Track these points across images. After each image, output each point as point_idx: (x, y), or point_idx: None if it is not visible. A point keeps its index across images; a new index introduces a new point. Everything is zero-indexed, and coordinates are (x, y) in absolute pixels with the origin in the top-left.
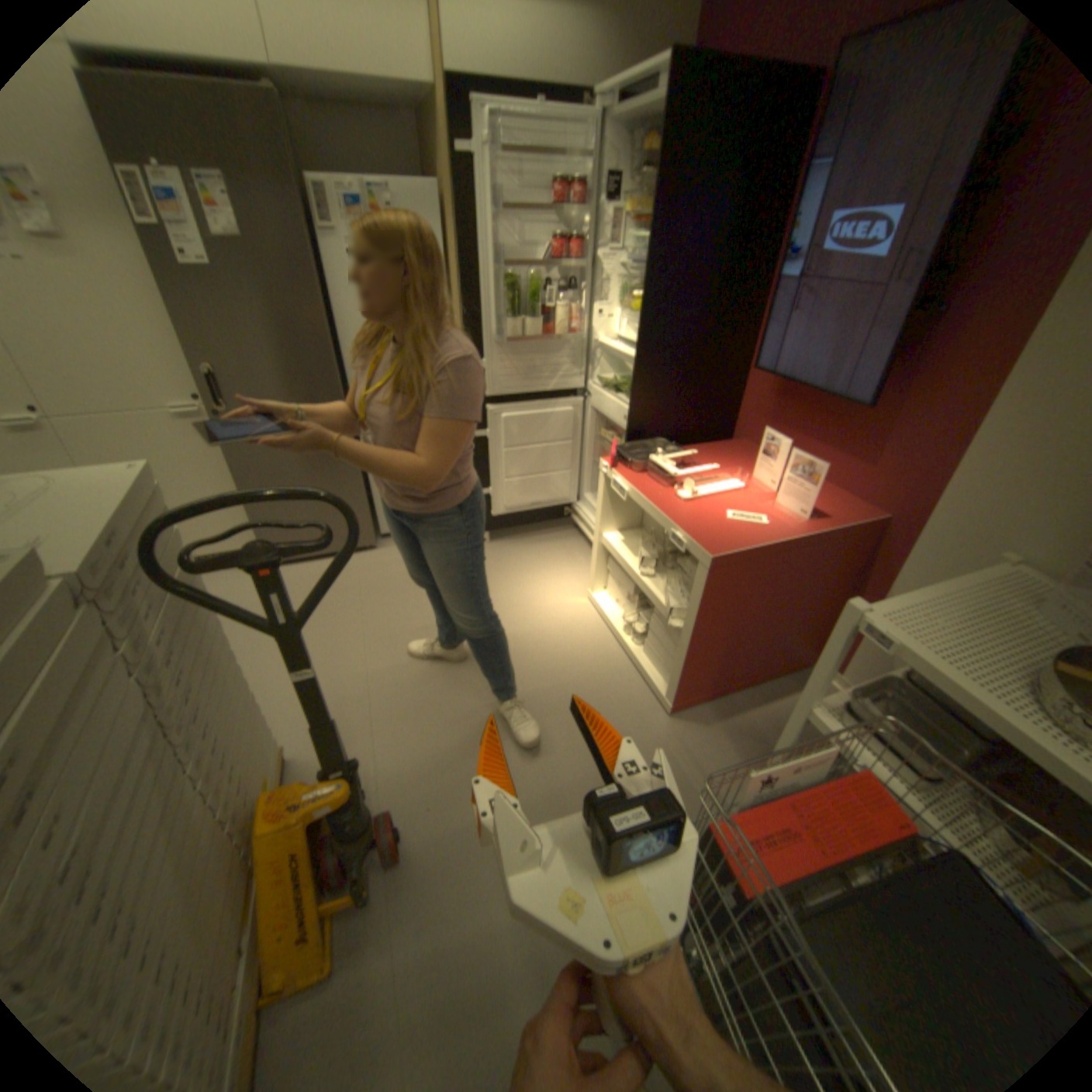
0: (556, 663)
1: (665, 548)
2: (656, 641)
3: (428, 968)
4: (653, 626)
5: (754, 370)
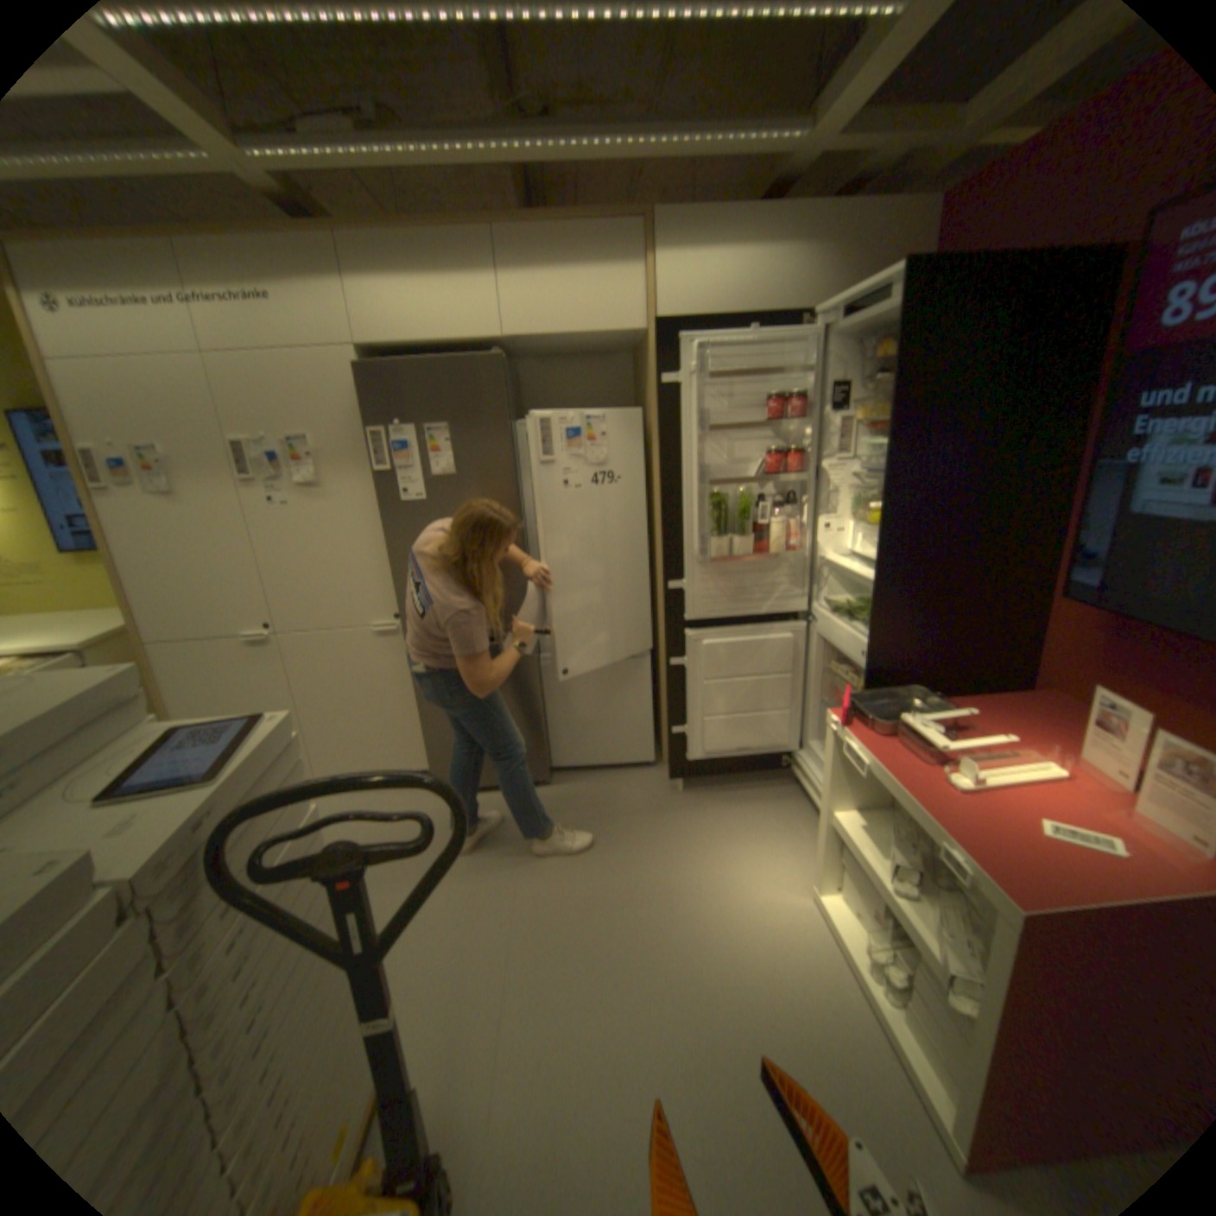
0: (762, 1010)
1: (934, 853)
2: (928, 1020)
3: None
4: (921, 991)
5: (1062, 596)
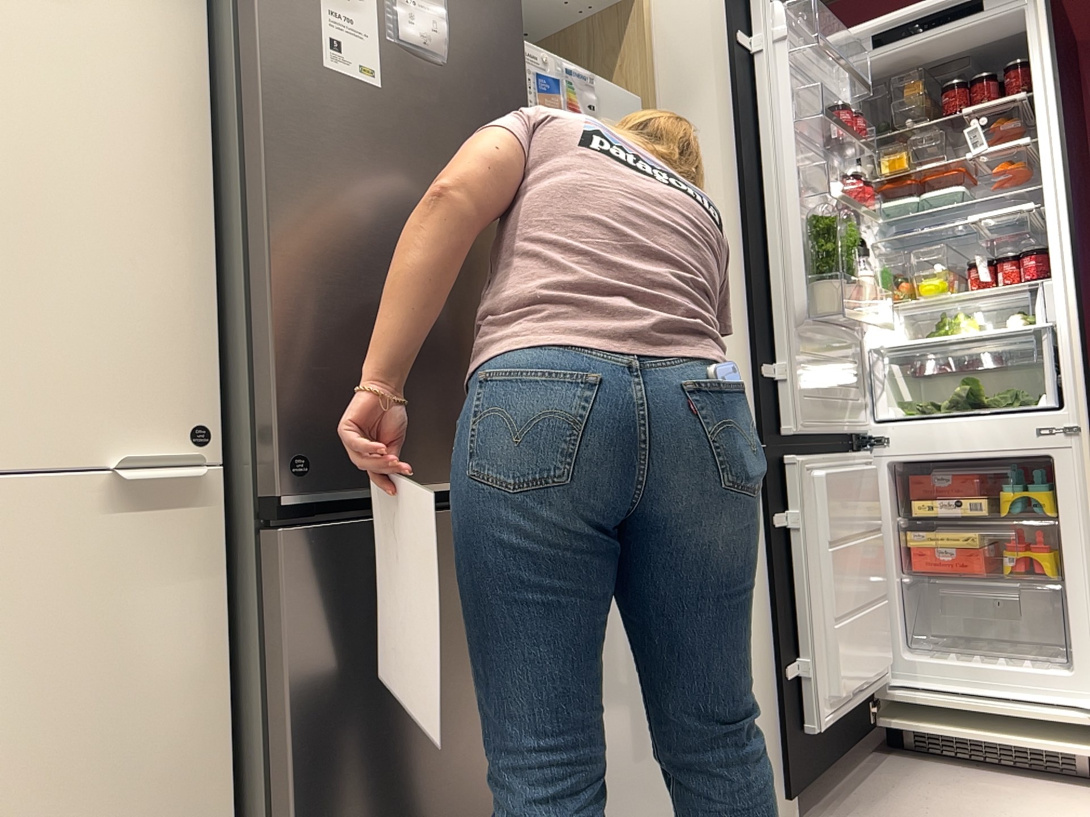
0: None
1: None
2: None
3: None
4: None
5: None
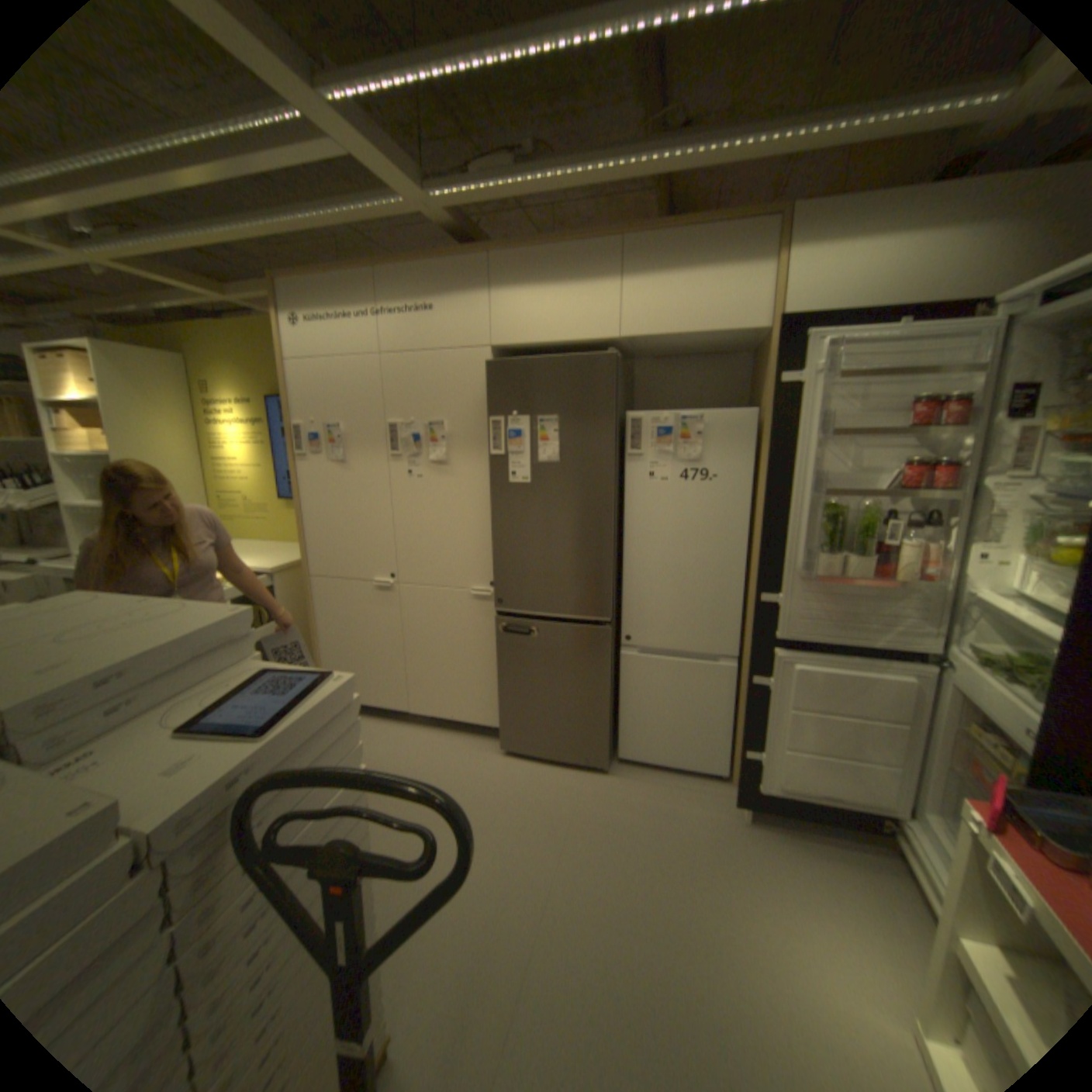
0: None
1: None
2: None
3: None
4: None
5: None
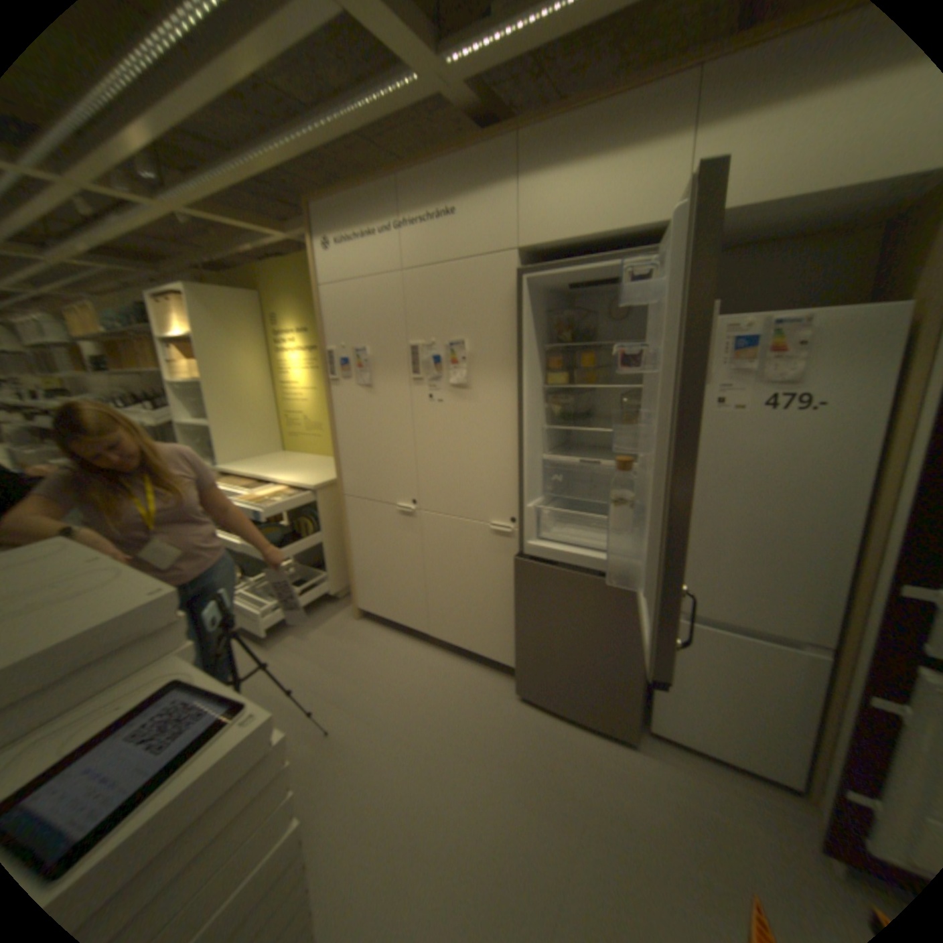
0: None
1: None
2: None
3: None
4: None
5: None
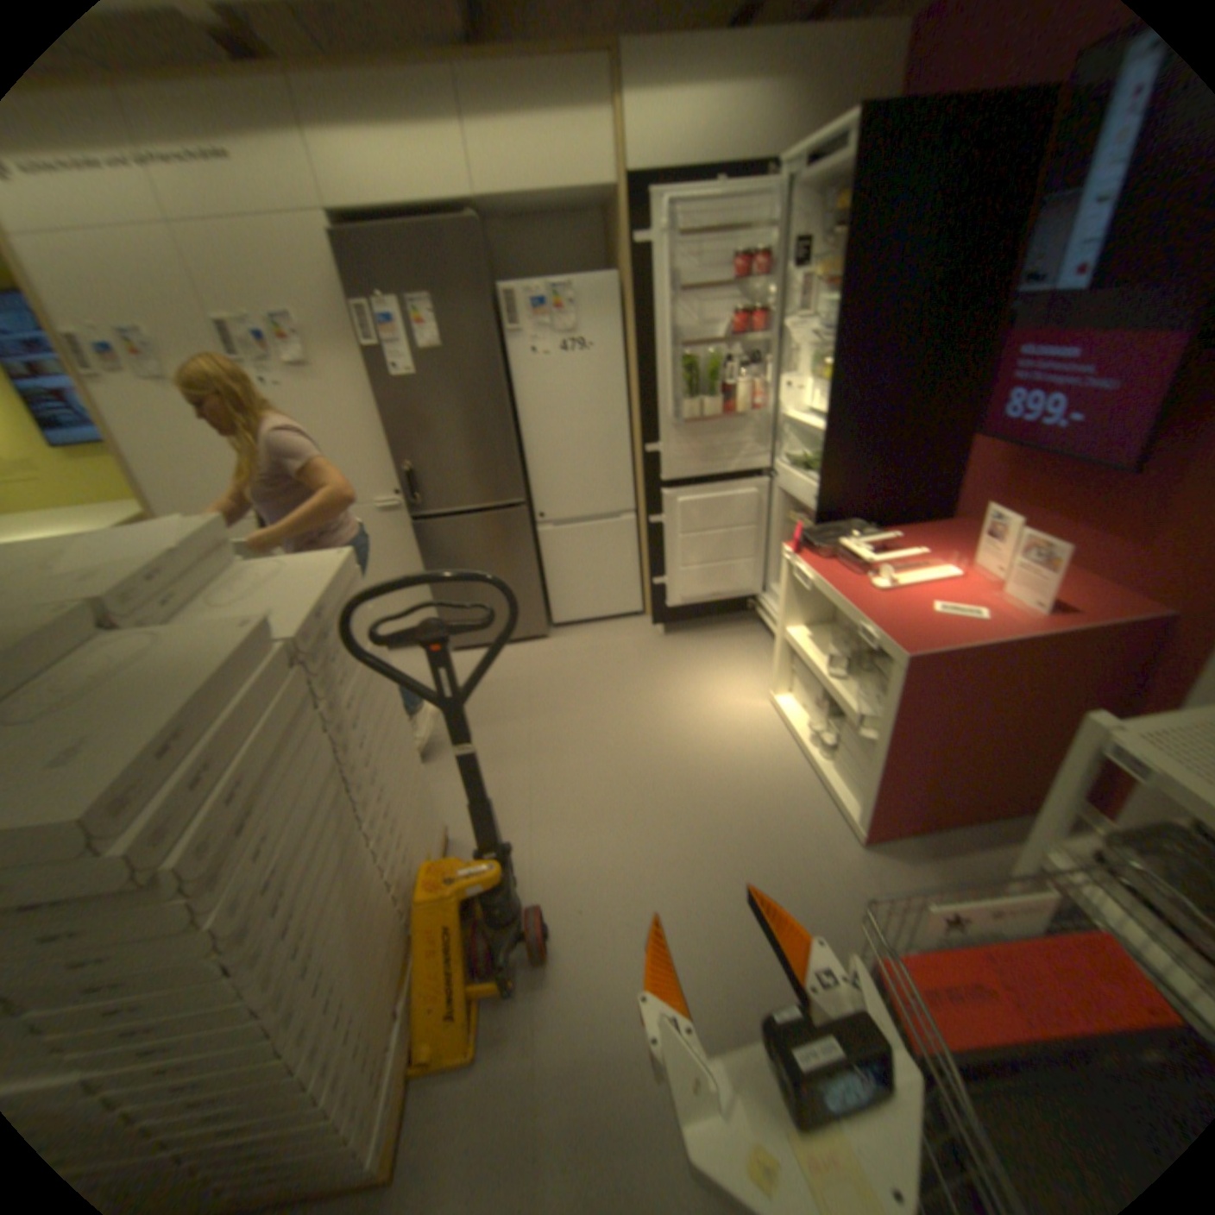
0: (728, 771)
1: (860, 645)
2: (846, 755)
3: (567, 1080)
4: (842, 737)
5: (979, 436)
